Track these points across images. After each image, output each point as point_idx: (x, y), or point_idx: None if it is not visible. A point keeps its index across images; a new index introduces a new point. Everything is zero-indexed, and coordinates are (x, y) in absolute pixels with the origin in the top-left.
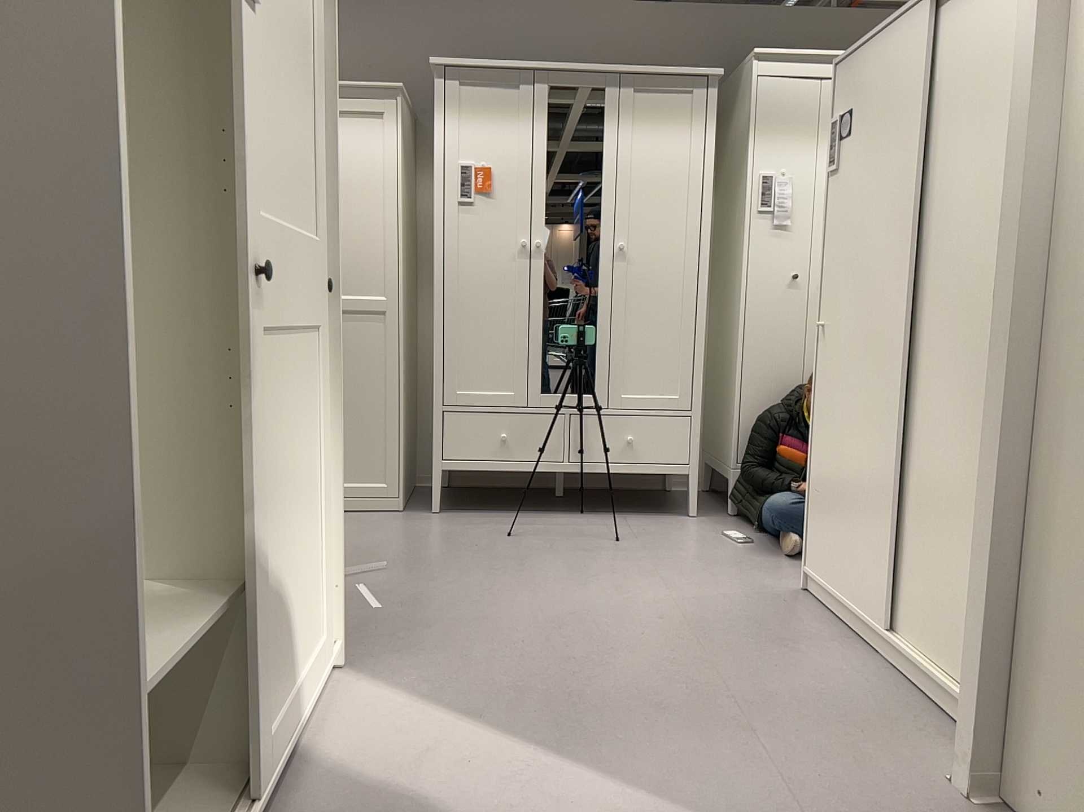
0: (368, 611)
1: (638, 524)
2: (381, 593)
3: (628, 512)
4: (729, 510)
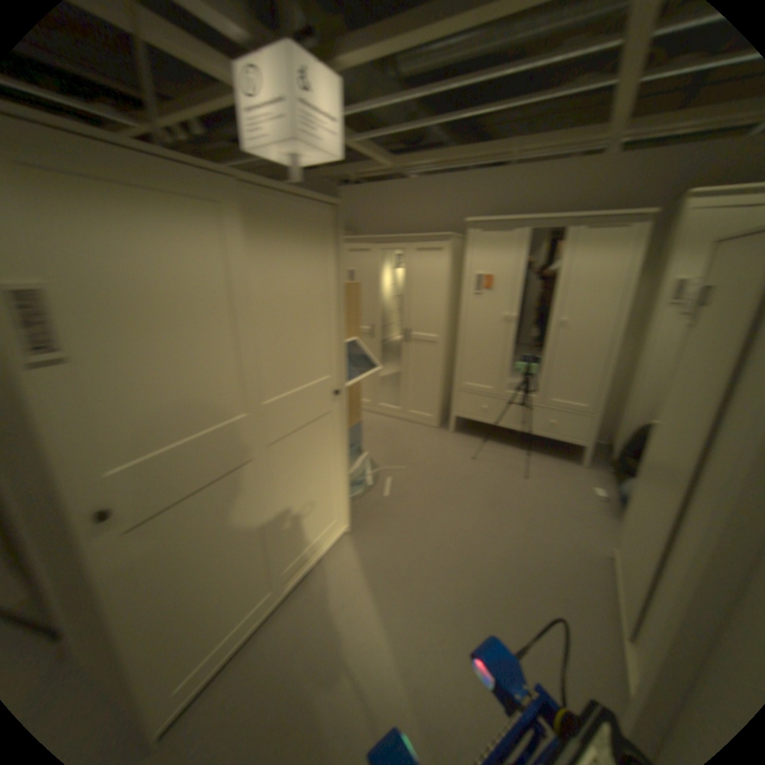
0: (385, 493)
1: (548, 465)
2: (397, 483)
3: (550, 453)
4: (613, 467)
